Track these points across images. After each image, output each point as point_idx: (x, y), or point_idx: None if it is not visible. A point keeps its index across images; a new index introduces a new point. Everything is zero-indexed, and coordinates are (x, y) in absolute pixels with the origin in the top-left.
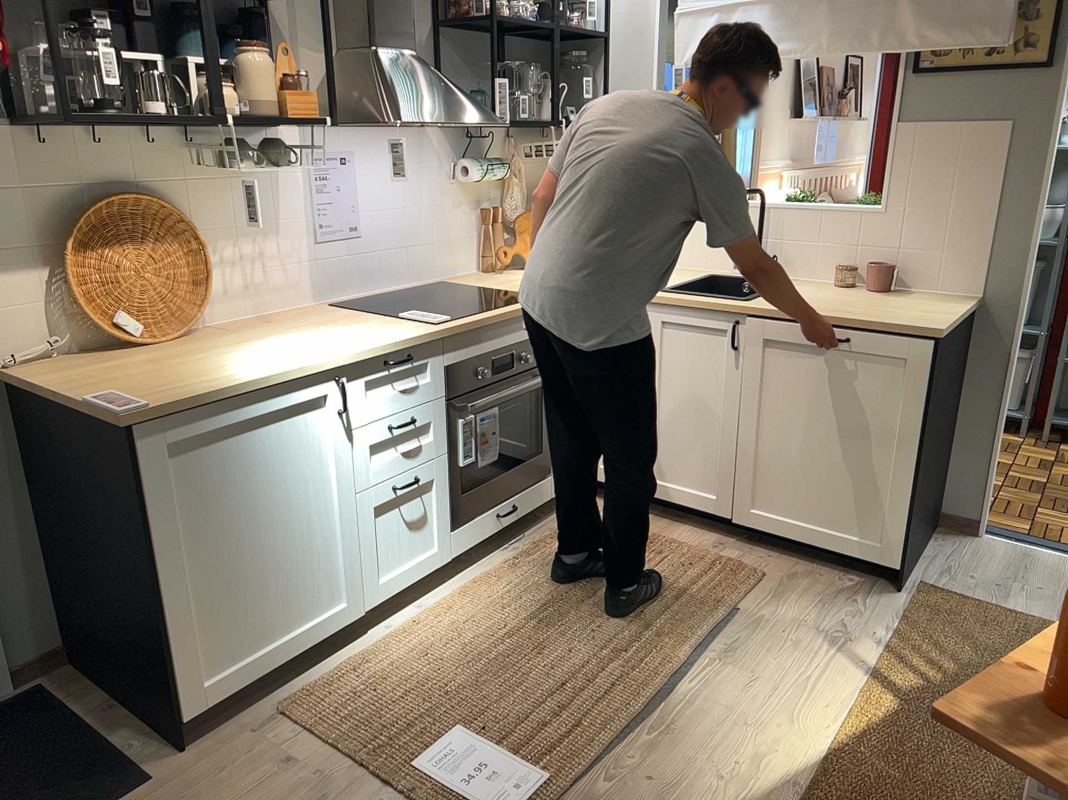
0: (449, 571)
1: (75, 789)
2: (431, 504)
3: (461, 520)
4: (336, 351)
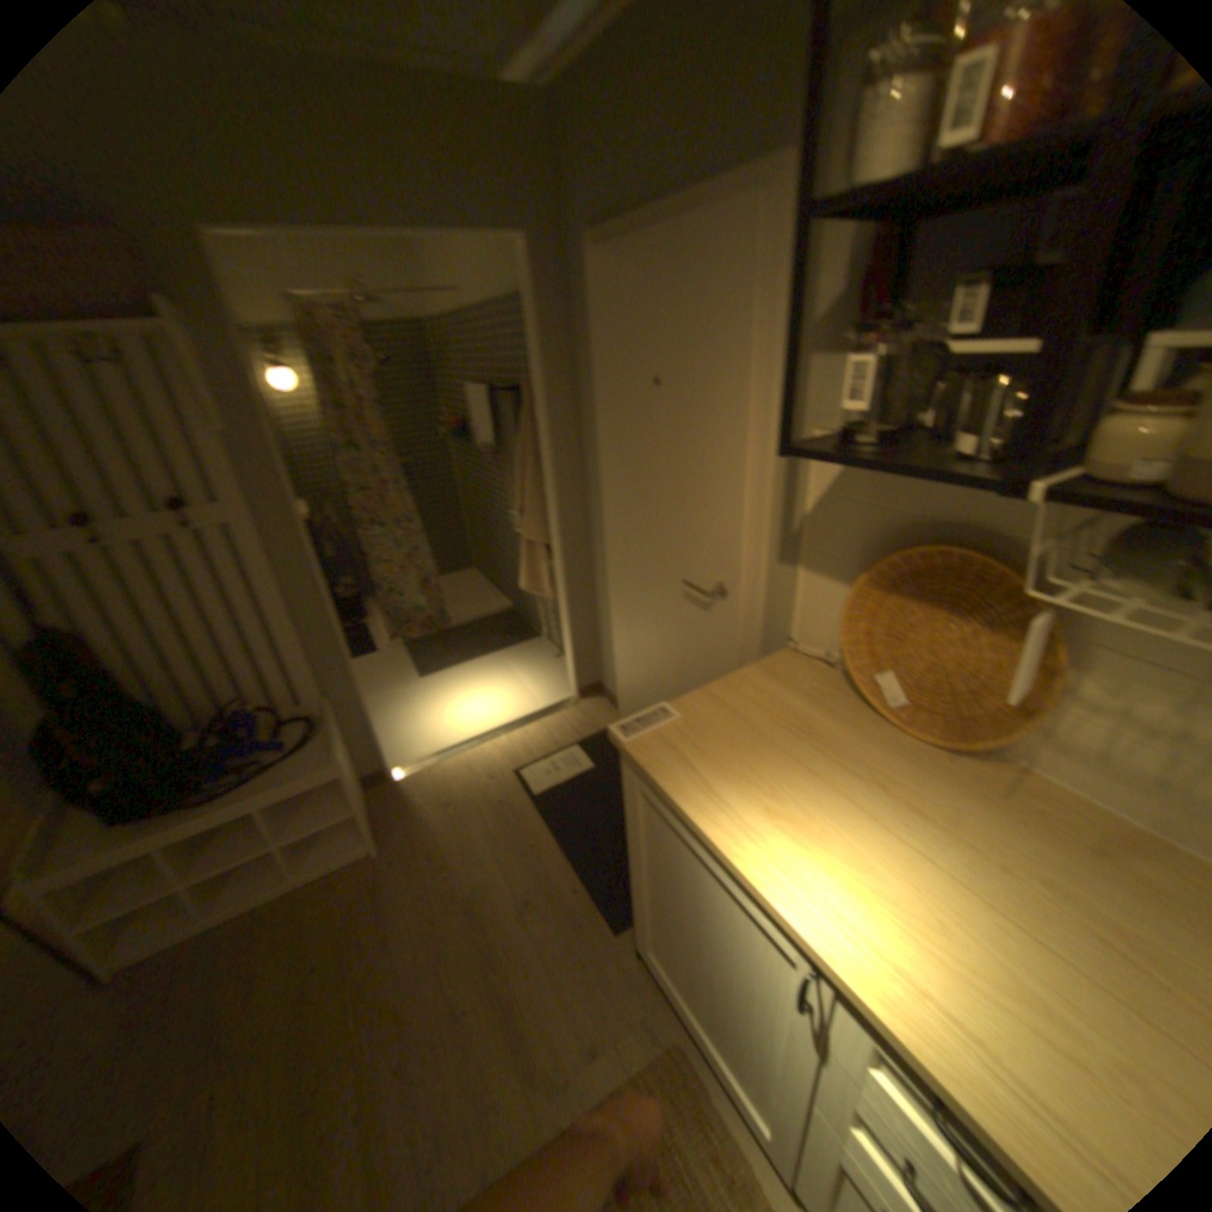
0: None
1: (623, 885)
2: None
3: None
4: (862, 953)
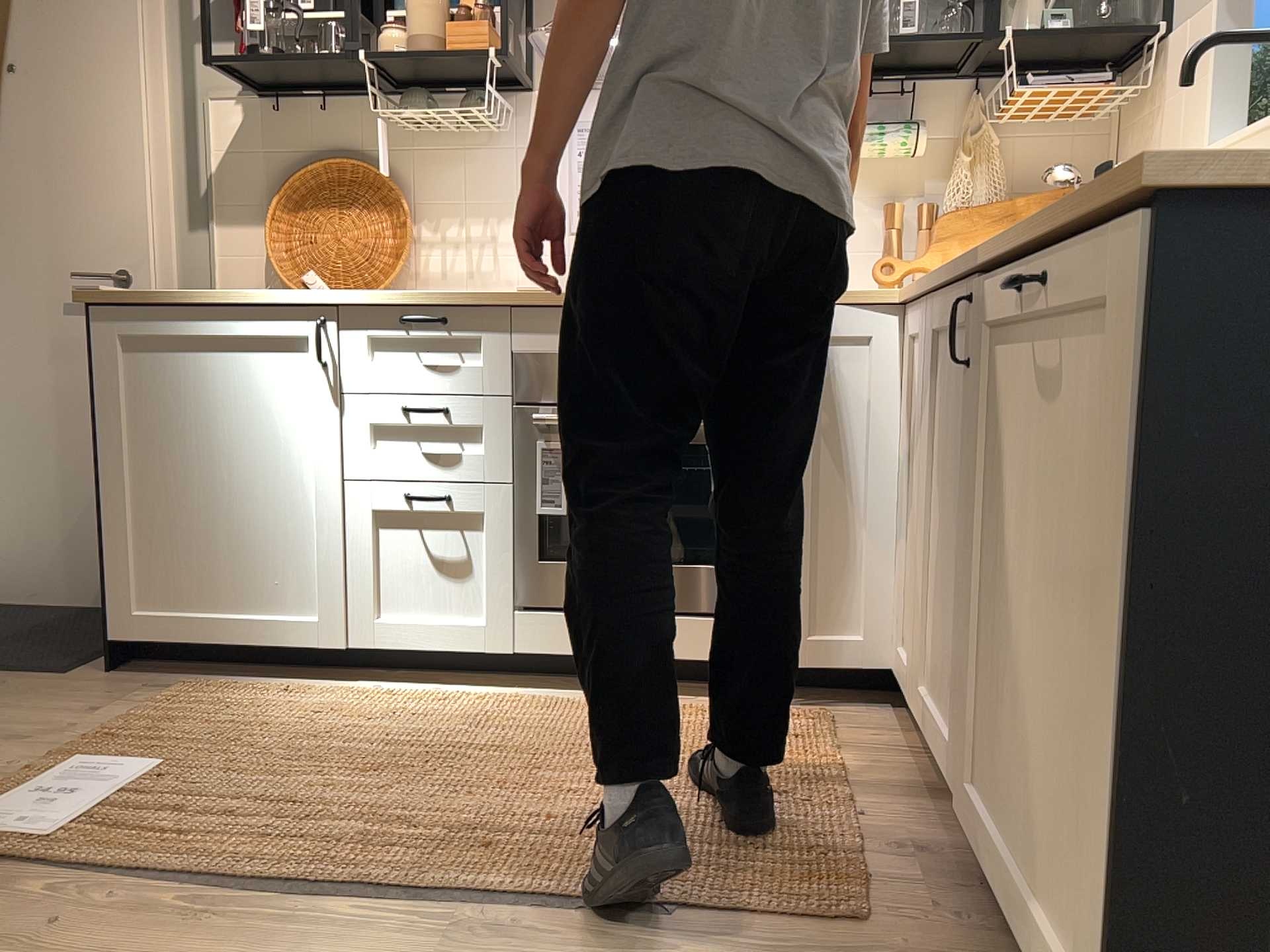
0: (540, 685)
1: (48, 656)
2: (479, 550)
3: (557, 610)
4: (344, 293)
